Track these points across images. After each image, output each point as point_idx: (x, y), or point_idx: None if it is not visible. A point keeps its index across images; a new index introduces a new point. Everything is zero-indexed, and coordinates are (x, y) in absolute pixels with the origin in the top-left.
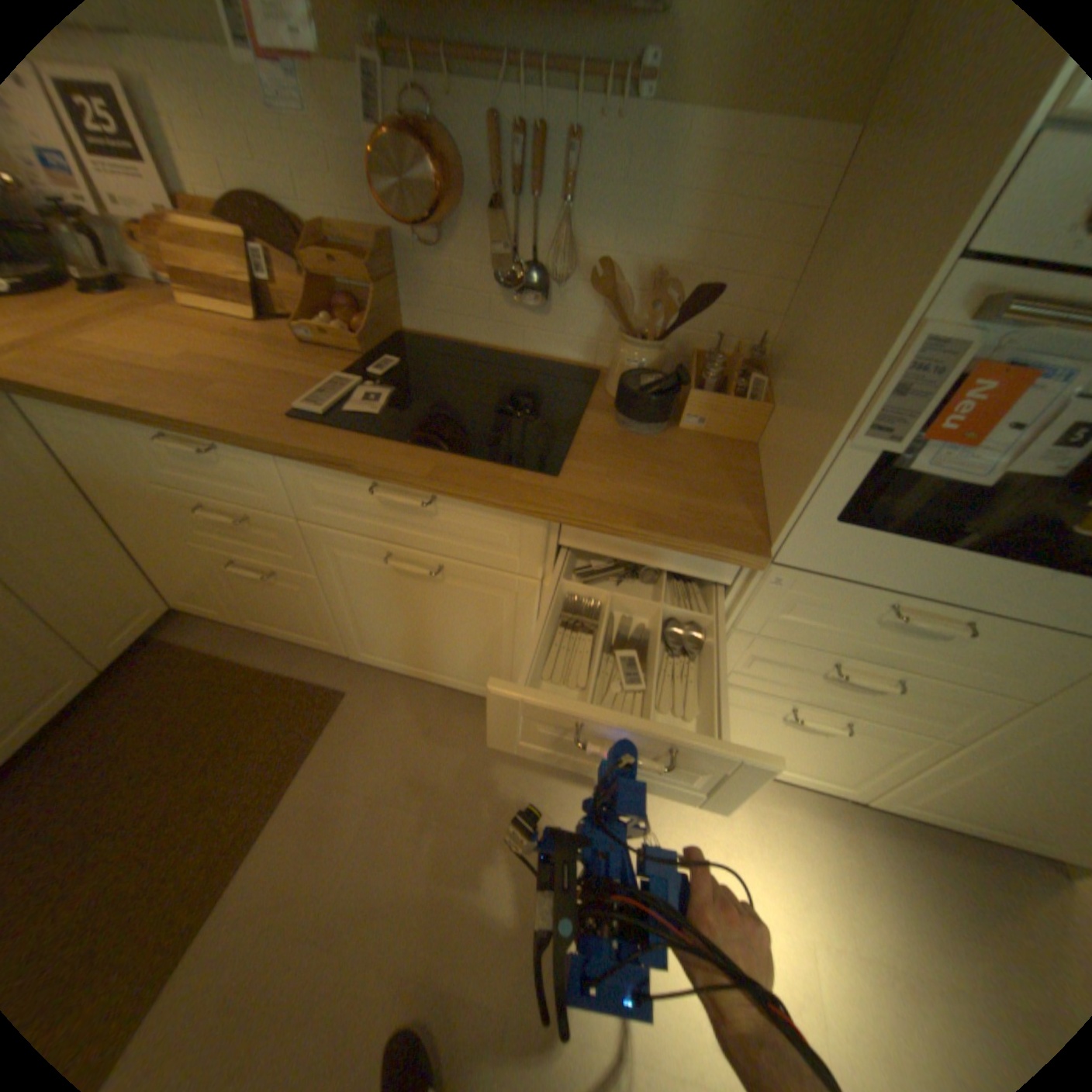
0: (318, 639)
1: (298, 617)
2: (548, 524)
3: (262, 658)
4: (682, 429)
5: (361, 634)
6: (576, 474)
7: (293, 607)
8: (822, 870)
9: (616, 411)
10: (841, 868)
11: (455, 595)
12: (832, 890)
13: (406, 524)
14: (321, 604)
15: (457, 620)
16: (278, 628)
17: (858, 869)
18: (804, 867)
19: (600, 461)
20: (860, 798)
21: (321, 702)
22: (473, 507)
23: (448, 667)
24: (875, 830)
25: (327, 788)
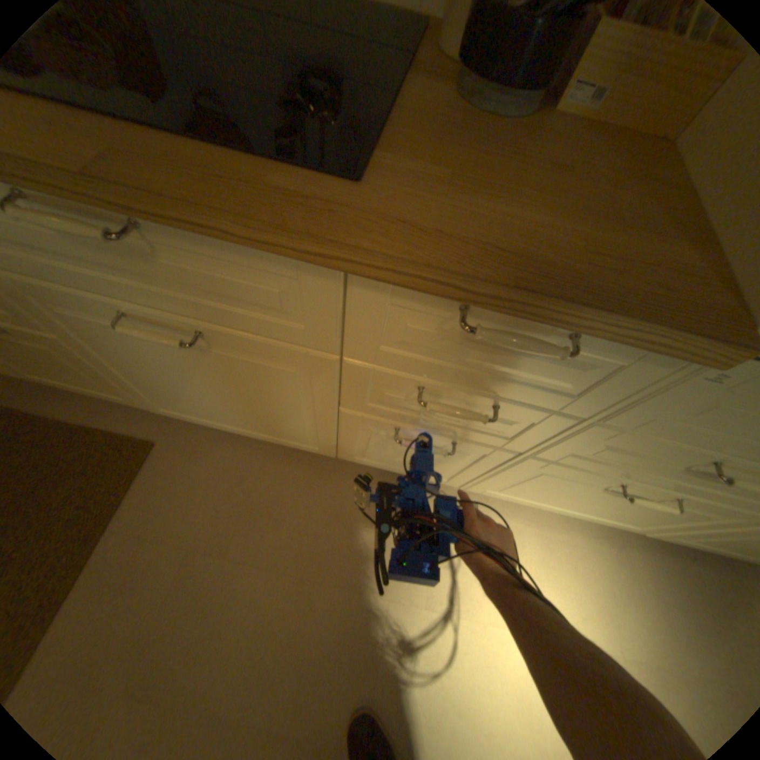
0: (108, 394)
1: (72, 375)
2: (345, 274)
3: (64, 407)
4: (565, 110)
5: (148, 394)
6: (397, 174)
7: (58, 365)
8: (597, 587)
9: (462, 69)
10: (613, 584)
11: (232, 365)
12: (604, 603)
13: (118, 269)
14: (85, 365)
15: (244, 389)
16: (61, 382)
17: (627, 583)
18: (583, 585)
19: (438, 154)
20: (642, 532)
21: (130, 453)
22: (206, 238)
23: (251, 426)
24: (642, 548)
25: (139, 540)
